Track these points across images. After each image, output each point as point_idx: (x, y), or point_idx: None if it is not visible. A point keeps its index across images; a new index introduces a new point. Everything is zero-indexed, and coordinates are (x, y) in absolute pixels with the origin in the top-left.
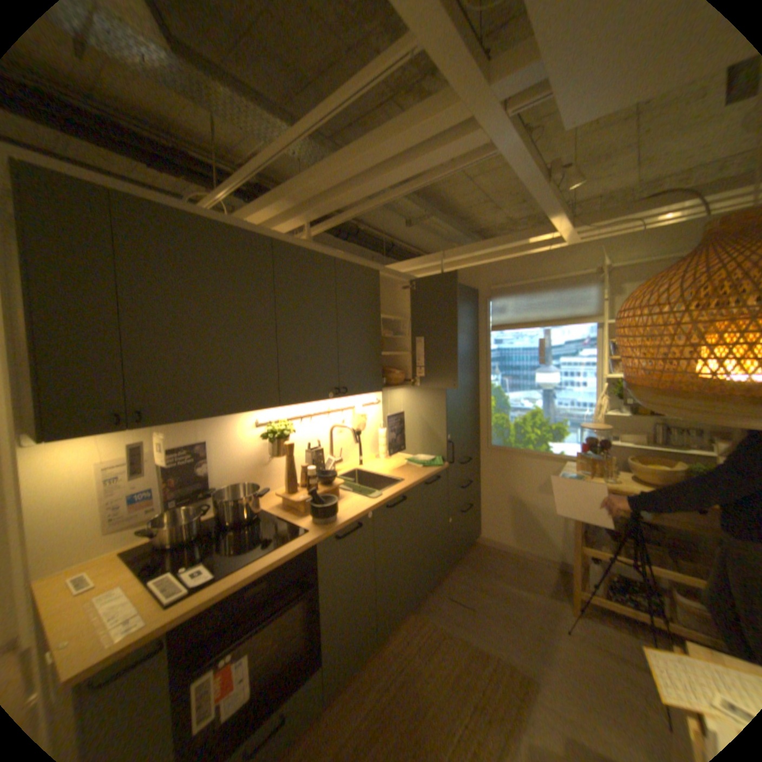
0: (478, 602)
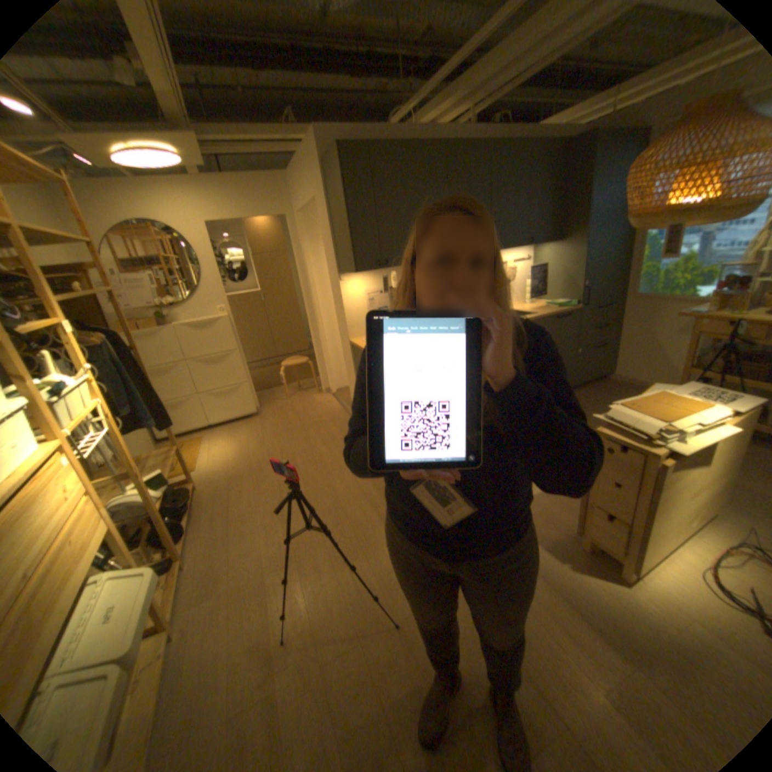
0: (591, 406)
